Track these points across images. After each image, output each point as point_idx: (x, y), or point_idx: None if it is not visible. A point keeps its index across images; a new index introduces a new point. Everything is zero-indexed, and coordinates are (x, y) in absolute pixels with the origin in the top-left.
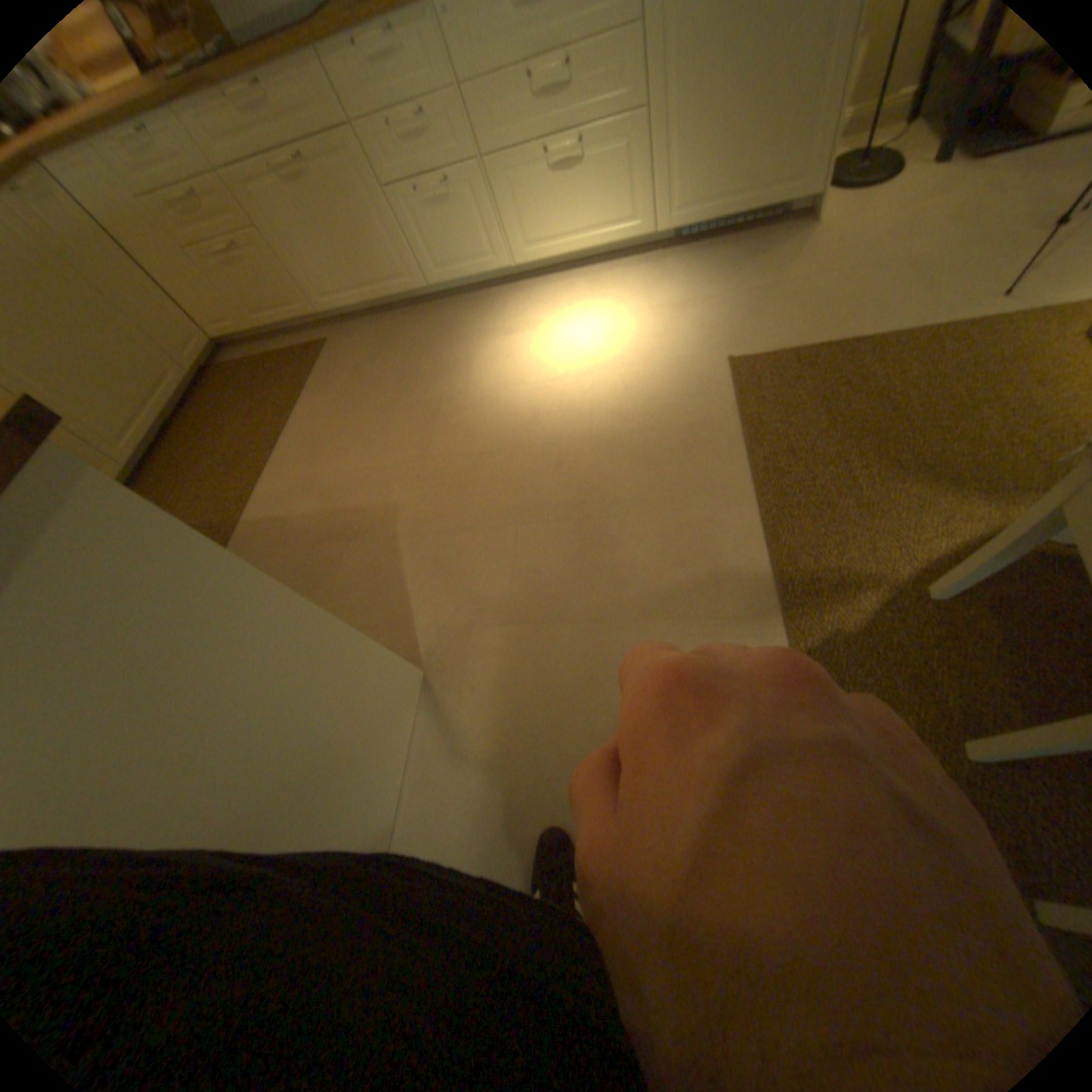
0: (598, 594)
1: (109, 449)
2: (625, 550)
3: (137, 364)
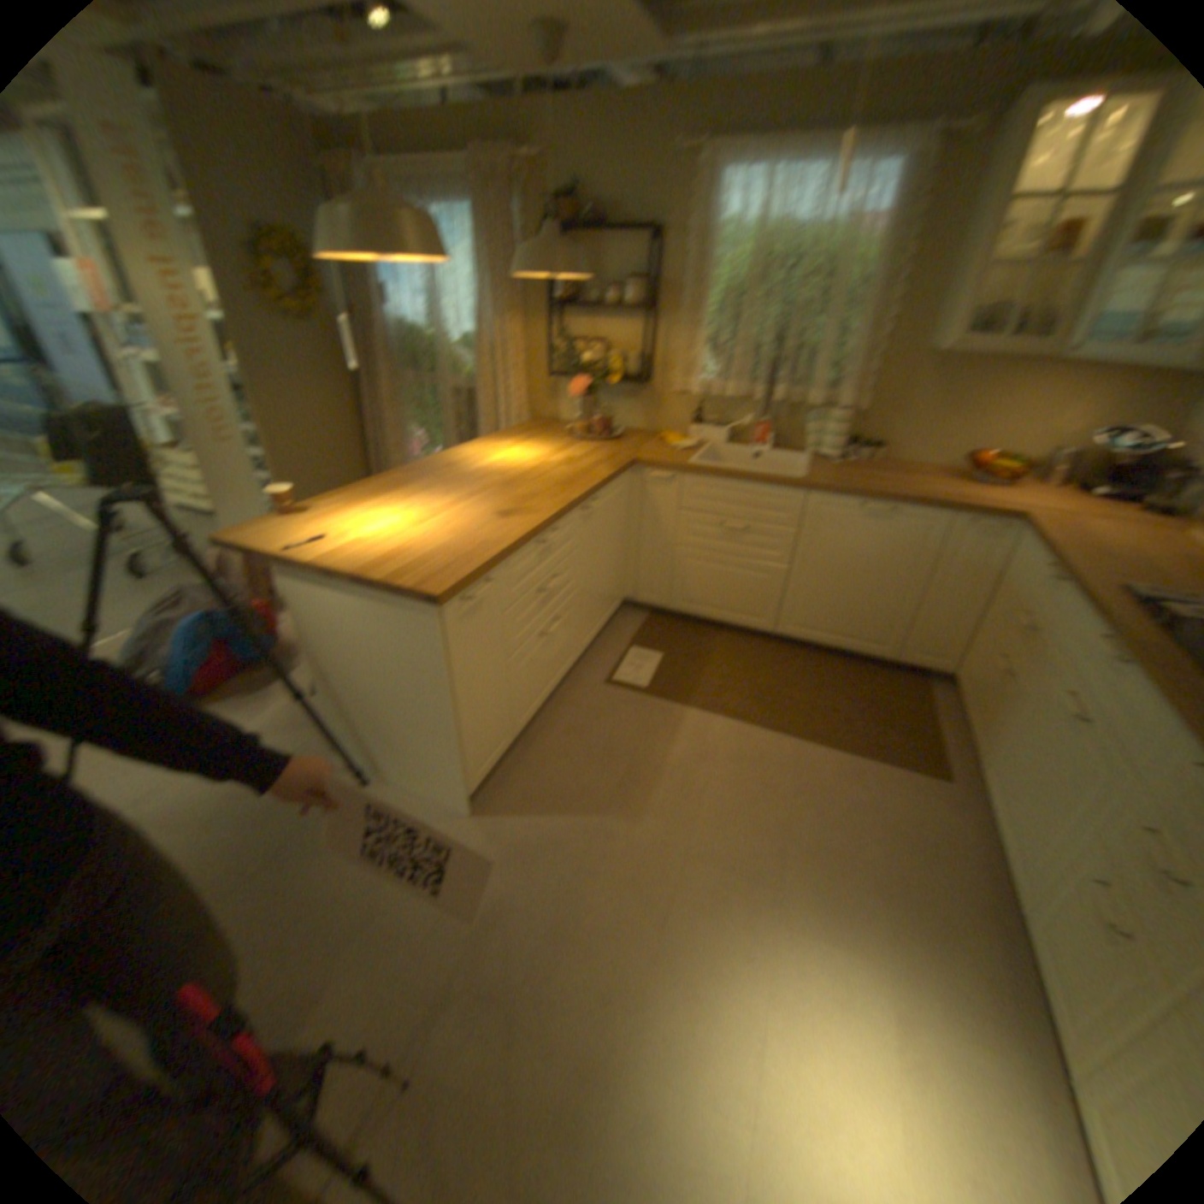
0: (432, 974)
1: (784, 622)
2: (453, 1024)
3: (874, 625)
